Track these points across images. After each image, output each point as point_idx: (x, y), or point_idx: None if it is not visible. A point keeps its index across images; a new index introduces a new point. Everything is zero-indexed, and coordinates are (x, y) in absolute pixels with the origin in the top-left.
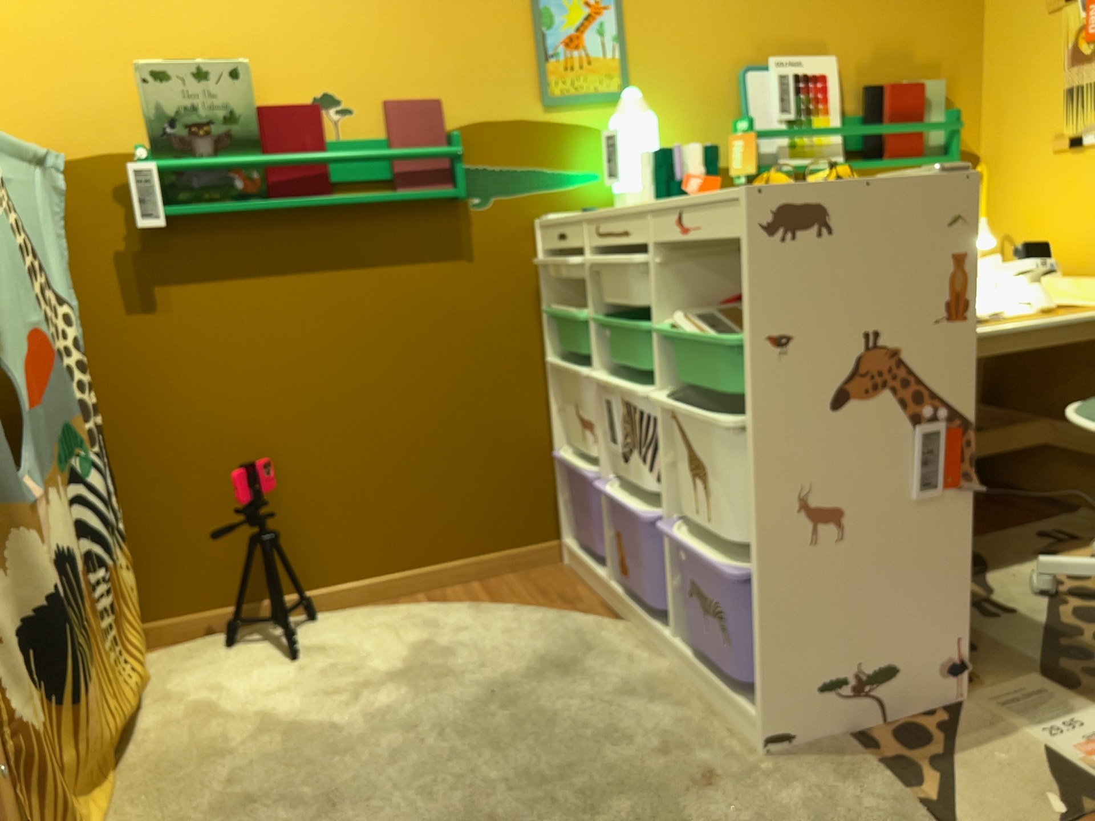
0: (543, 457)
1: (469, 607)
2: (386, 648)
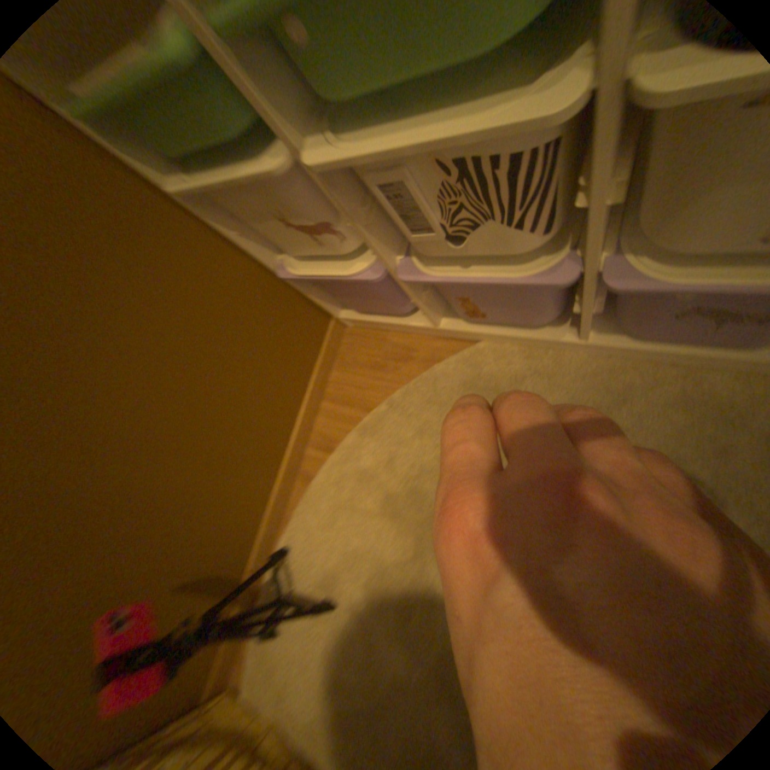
0: (271, 287)
1: (363, 434)
2: (375, 530)
